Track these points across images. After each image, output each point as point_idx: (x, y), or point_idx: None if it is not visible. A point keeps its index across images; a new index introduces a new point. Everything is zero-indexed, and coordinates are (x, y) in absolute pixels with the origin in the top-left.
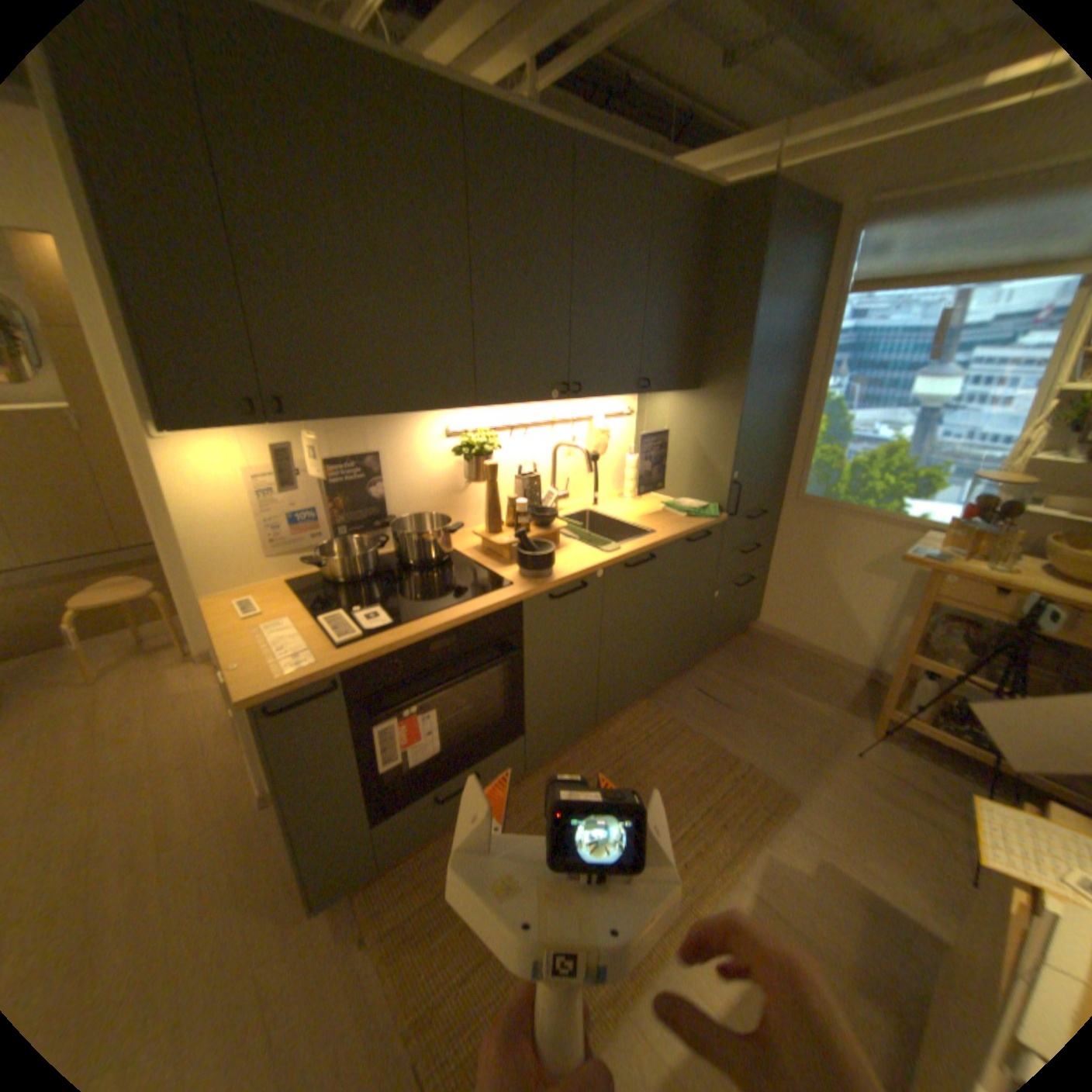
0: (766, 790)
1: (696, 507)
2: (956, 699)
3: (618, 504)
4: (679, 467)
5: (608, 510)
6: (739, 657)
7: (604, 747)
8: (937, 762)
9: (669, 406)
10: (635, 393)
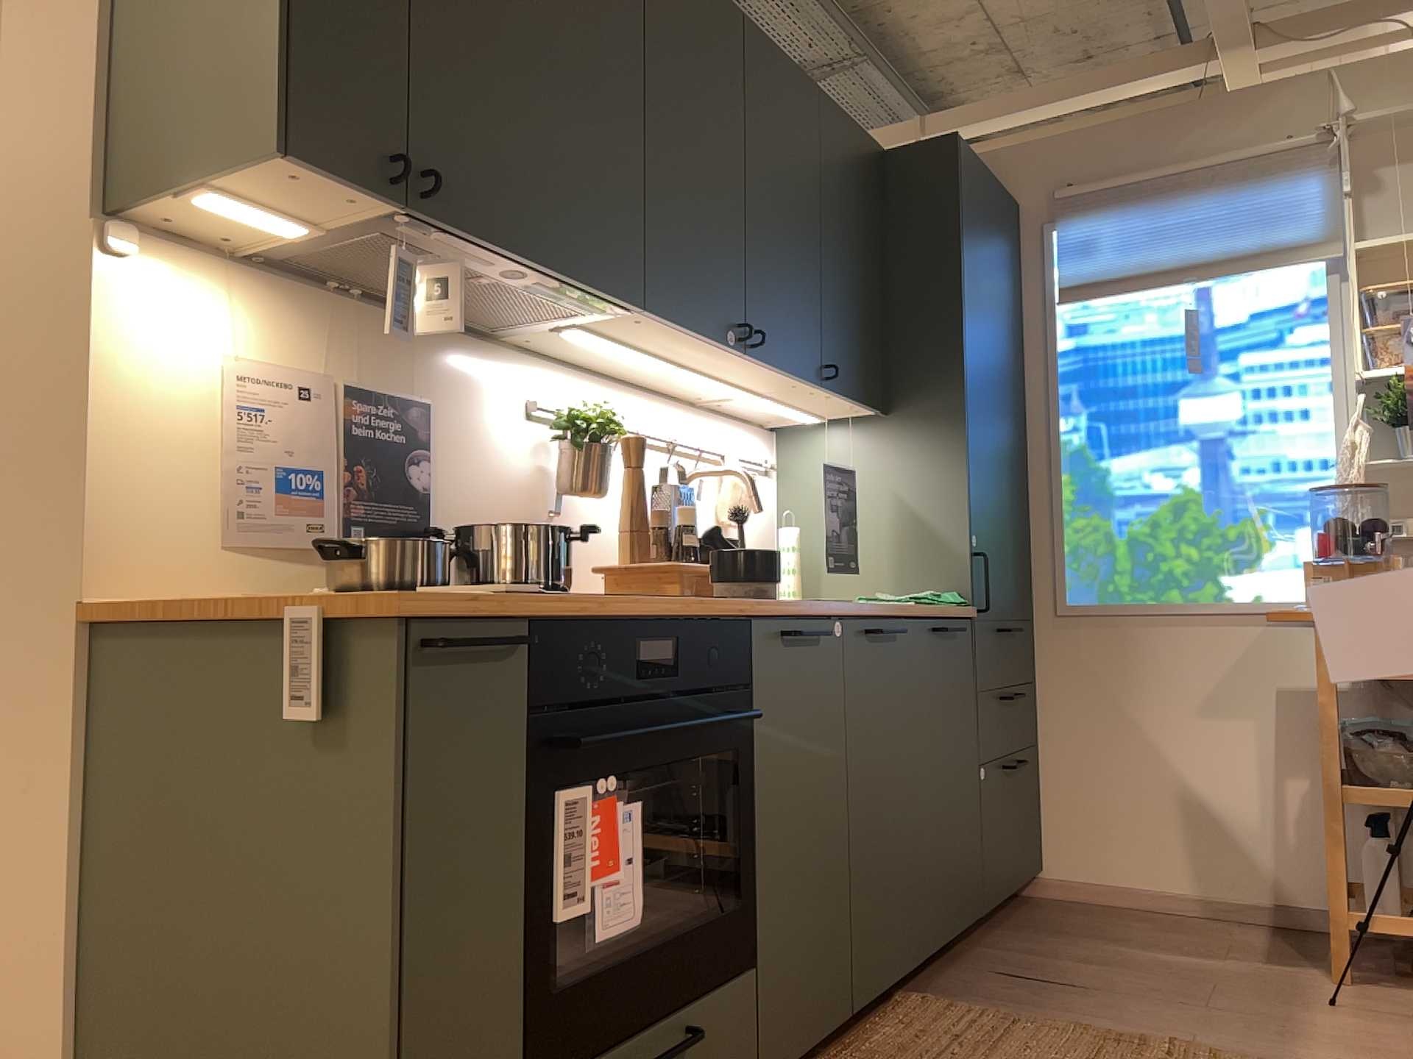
0: None
1: (927, 594)
2: None
3: None
4: (876, 546)
5: None
6: (1042, 928)
7: None
8: None
9: (842, 448)
10: (812, 393)
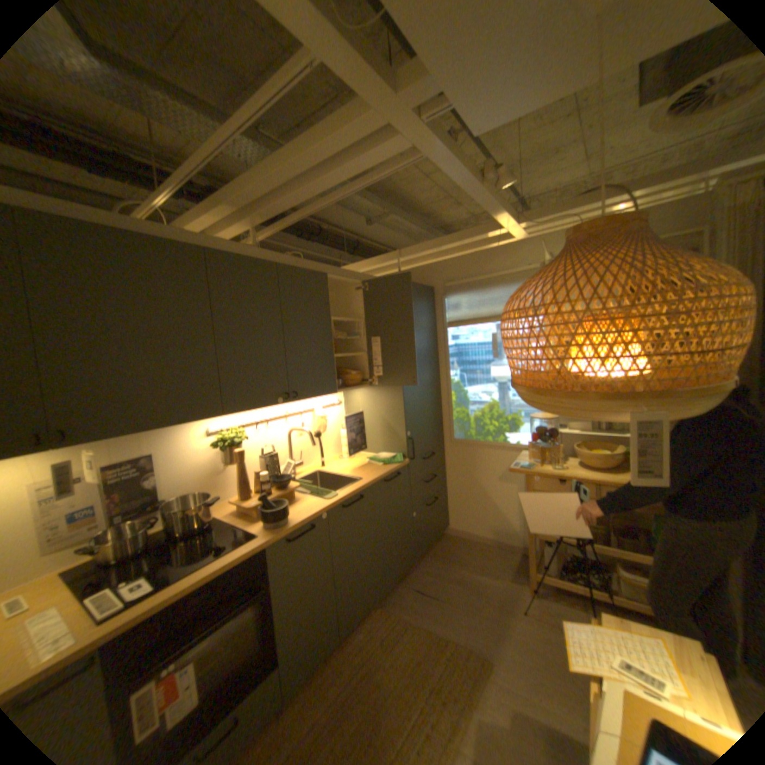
0: (469, 662)
1: (389, 457)
2: (570, 557)
3: (339, 463)
4: (375, 433)
5: (332, 468)
6: (440, 558)
7: (349, 660)
8: (571, 606)
9: (363, 396)
10: (337, 392)
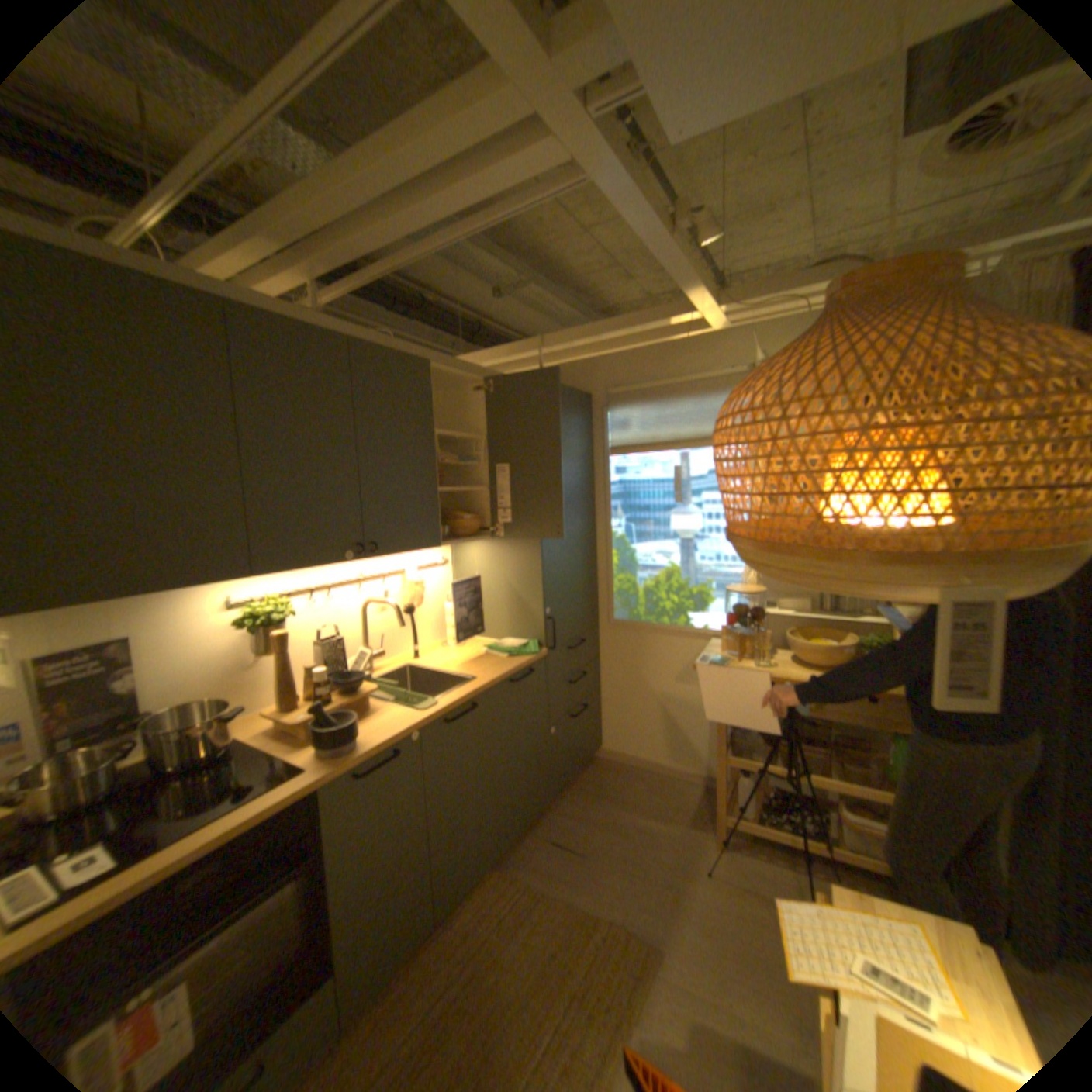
0: (629, 950)
1: (518, 646)
2: (773, 791)
3: (442, 654)
4: (499, 609)
5: (431, 662)
6: (589, 794)
7: (449, 953)
8: (773, 861)
9: (481, 554)
10: (442, 545)
